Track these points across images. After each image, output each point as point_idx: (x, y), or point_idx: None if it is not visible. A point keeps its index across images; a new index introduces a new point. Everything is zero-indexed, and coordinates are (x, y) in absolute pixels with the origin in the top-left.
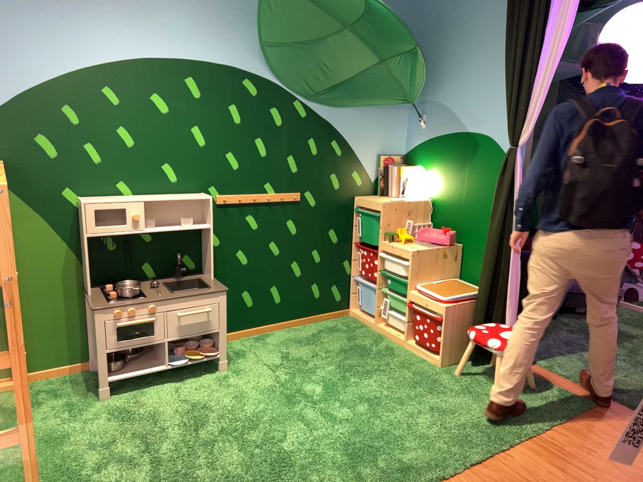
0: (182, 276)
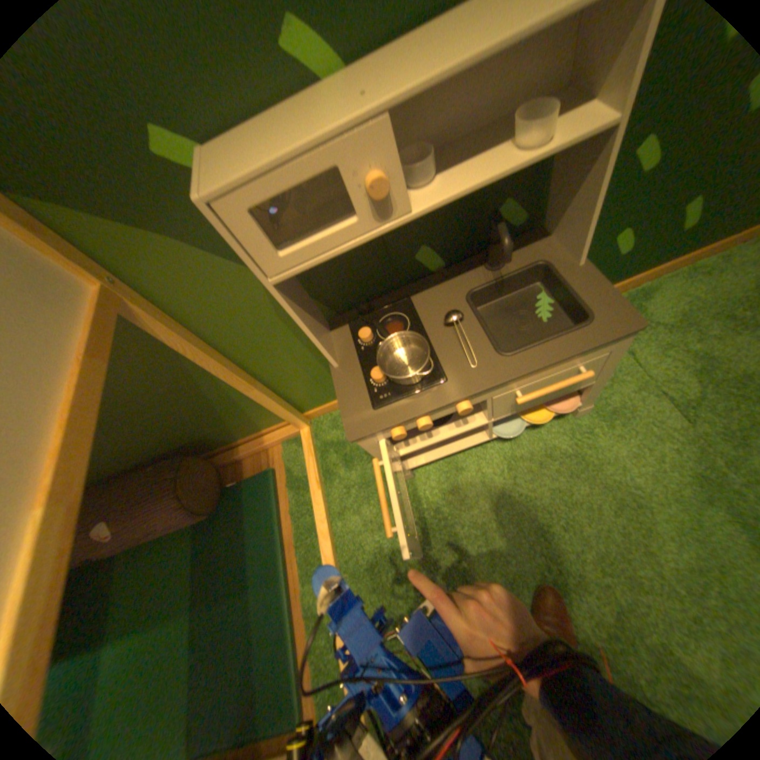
0: (500, 264)
